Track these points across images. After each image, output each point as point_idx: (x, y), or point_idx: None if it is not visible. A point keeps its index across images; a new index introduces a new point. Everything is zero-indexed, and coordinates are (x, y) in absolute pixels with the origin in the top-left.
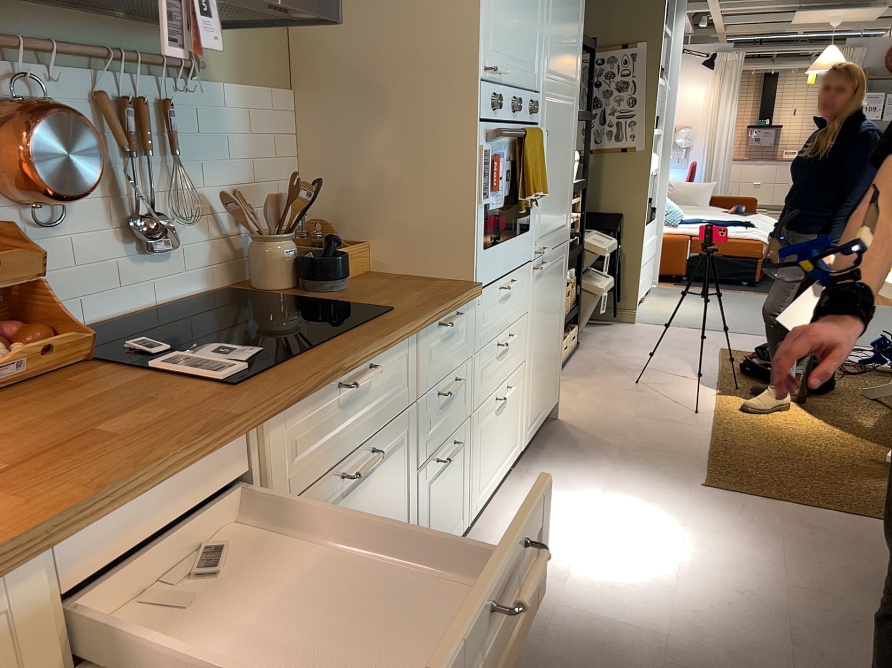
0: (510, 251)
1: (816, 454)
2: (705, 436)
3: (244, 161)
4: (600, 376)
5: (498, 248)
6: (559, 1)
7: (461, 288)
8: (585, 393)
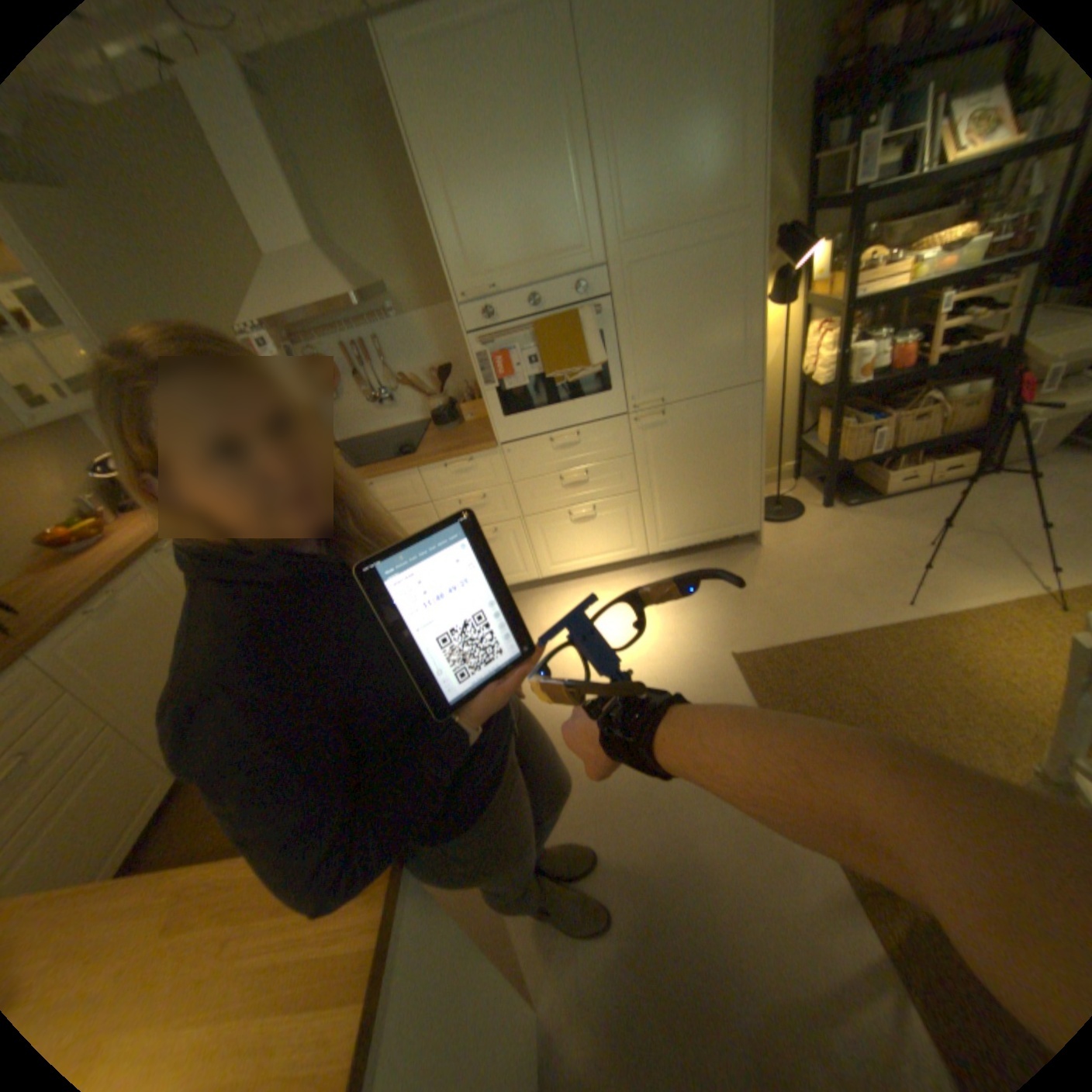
0: (560, 413)
1: (933, 724)
2: (851, 629)
3: (433, 351)
4: (907, 523)
5: (531, 414)
6: (638, 142)
7: (475, 443)
8: (841, 534)
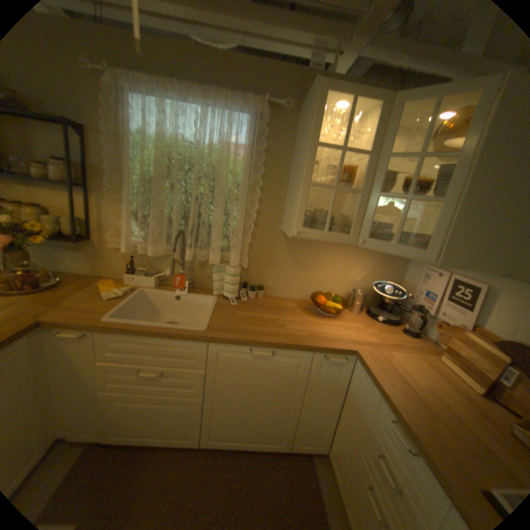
0: None
1: None
2: None
3: None
4: None
5: None
6: None
7: None
8: None
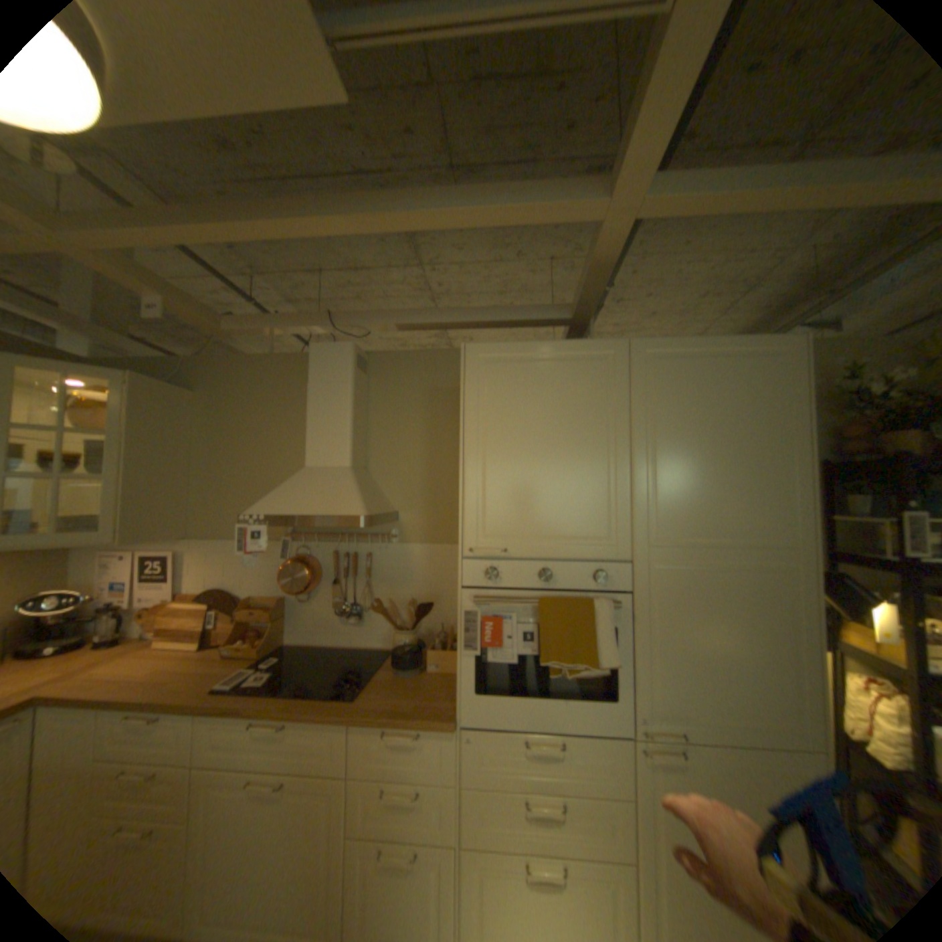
0: (548, 712)
1: None
2: None
3: (422, 583)
4: None
5: (511, 701)
6: (682, 467)
7: (431, 717)
8: None
